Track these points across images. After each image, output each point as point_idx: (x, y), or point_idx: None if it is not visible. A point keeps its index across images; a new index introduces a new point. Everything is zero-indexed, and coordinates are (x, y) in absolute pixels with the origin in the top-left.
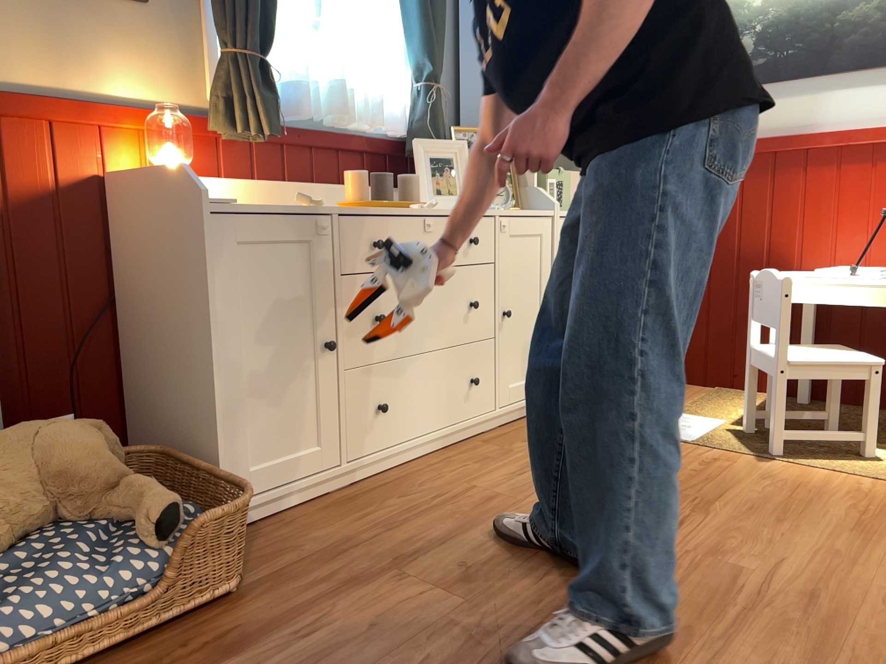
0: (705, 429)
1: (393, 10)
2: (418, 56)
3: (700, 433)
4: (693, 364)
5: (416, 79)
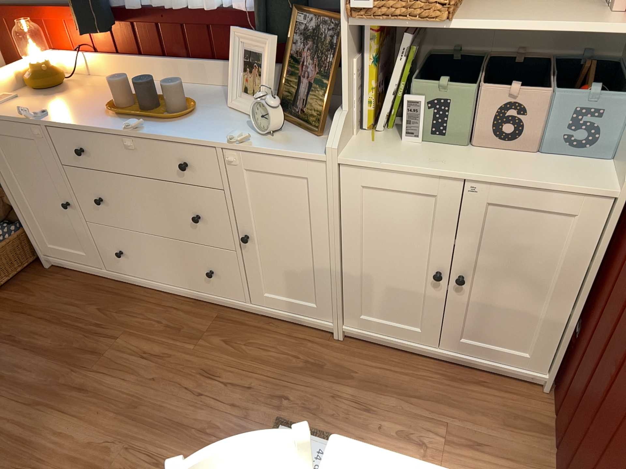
0: None
1: None
2: None
3: None
4: (560, 450)
5: None
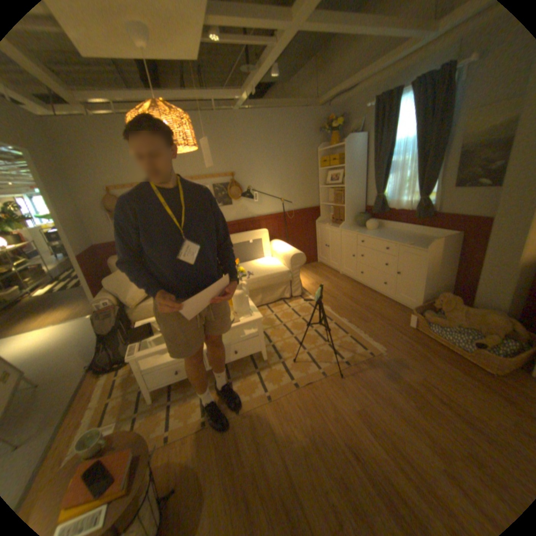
0: None
1: None
2: None
3: None
4: None
5: None
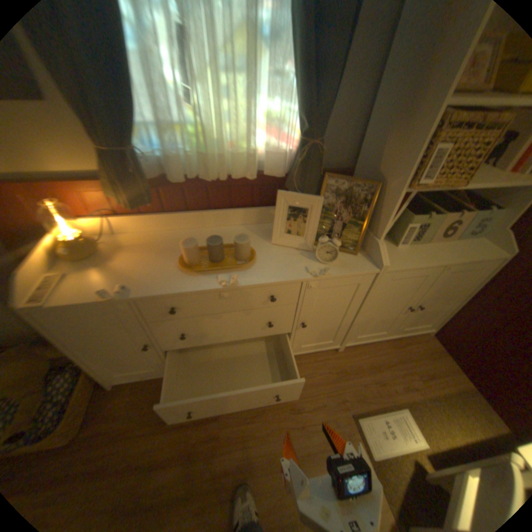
0: (401, 451)
1: (285, 51)
2: (300, 108)
3: (393, 454)
4: (472, 366)
5: (300, 129)
